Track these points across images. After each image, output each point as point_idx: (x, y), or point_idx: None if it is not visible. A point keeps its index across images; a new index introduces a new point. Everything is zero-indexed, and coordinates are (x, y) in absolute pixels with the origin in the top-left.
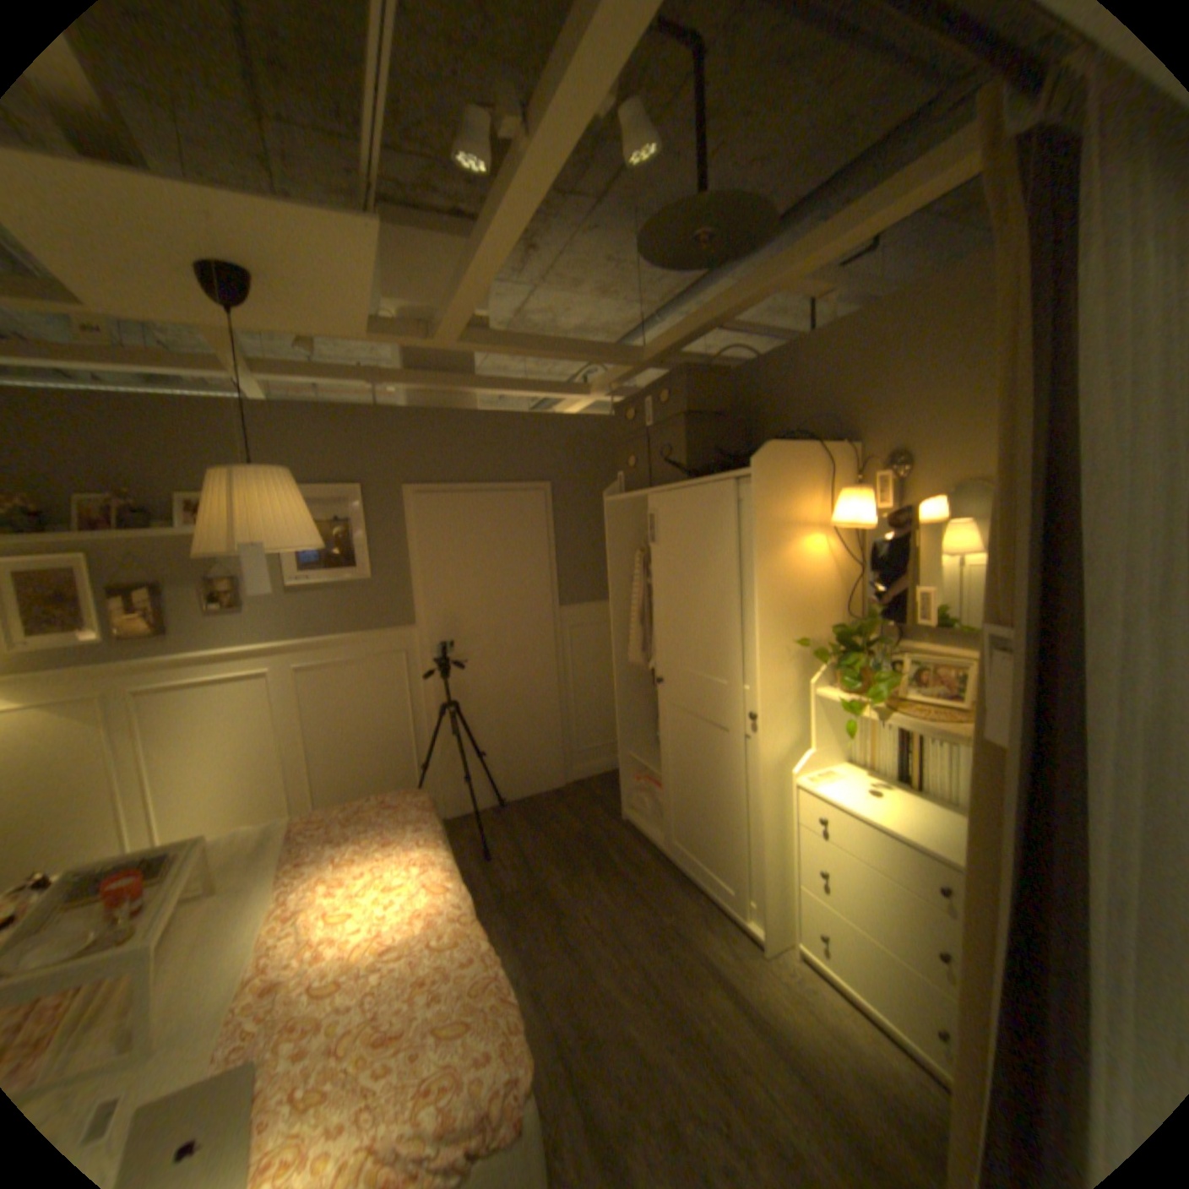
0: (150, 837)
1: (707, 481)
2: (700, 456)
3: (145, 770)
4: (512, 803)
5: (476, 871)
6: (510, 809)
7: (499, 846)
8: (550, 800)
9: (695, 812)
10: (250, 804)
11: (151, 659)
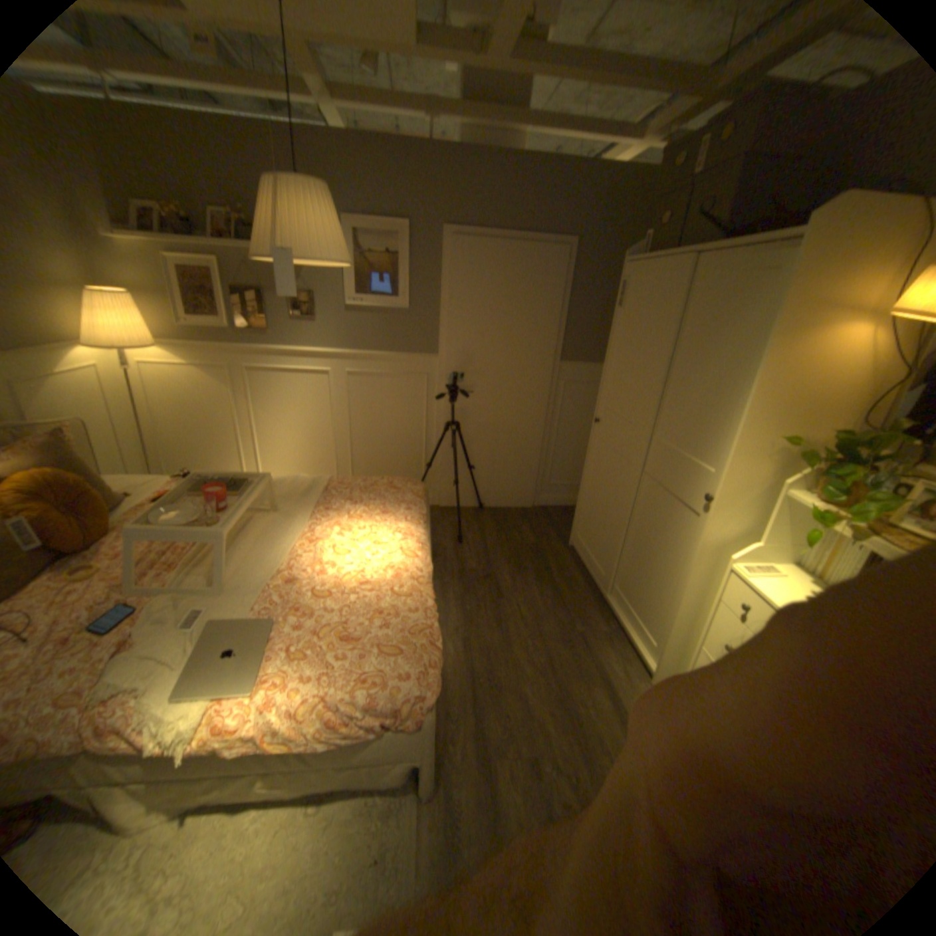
0: (258, 466)
1: (746, 240)
2: (749, 212)
3: (255, 422)
4: (490, 508)
5: (452, 547)
6: (487, 512)
7: (472, 536)
8: (519, 514)
9: (630, 558)
10: (316, 461)
11: (259, 346)
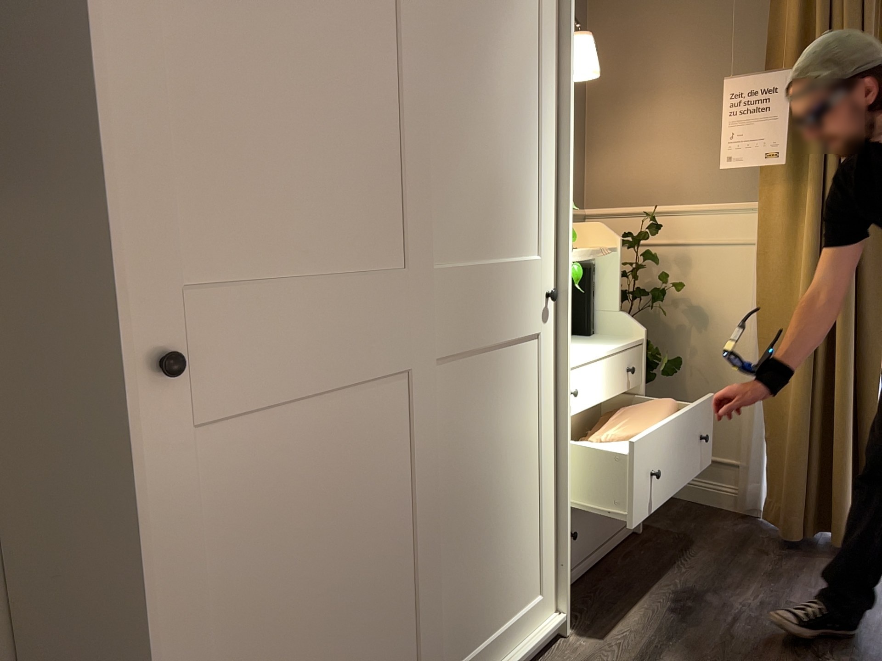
0: None
1: None
2: None
3: None
4: None
5: None
6: None
7: None
8: None
9: (447, 576)
10: None
11: None
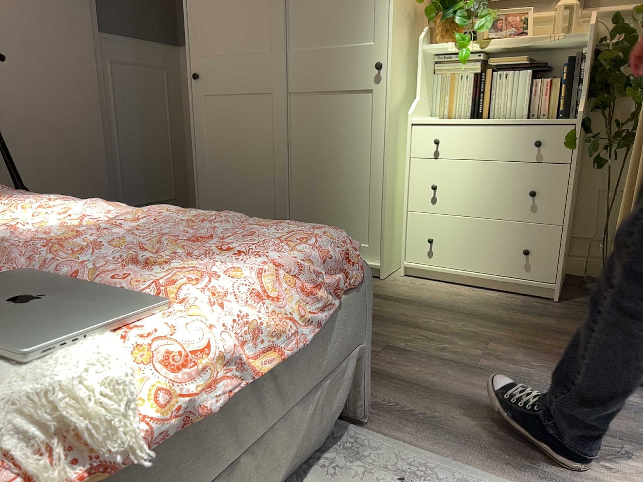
0: None
1: None
2: None
3: None
4: None
5: None
6: None
7: None
8: None
9: (299, 193)
10: None
11: None
